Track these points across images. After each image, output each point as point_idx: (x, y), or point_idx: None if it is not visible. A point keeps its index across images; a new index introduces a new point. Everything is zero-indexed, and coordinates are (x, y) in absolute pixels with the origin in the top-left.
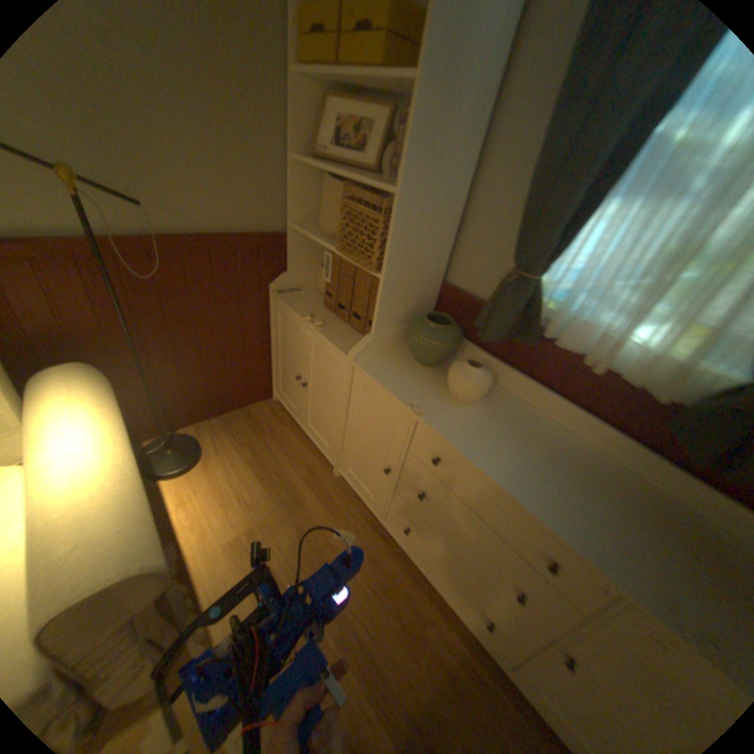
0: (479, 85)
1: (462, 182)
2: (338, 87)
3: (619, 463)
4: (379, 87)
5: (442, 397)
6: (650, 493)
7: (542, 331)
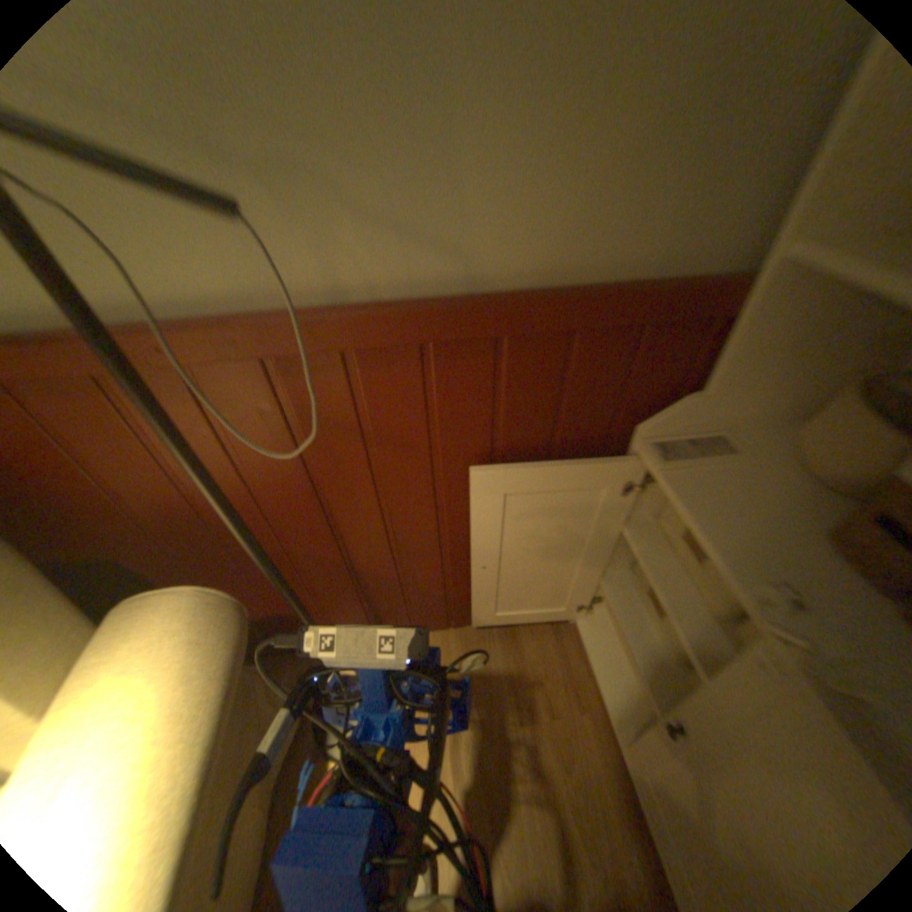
0: None
1: None
2: None
3: None
4: None
5: None
6: None
7: None
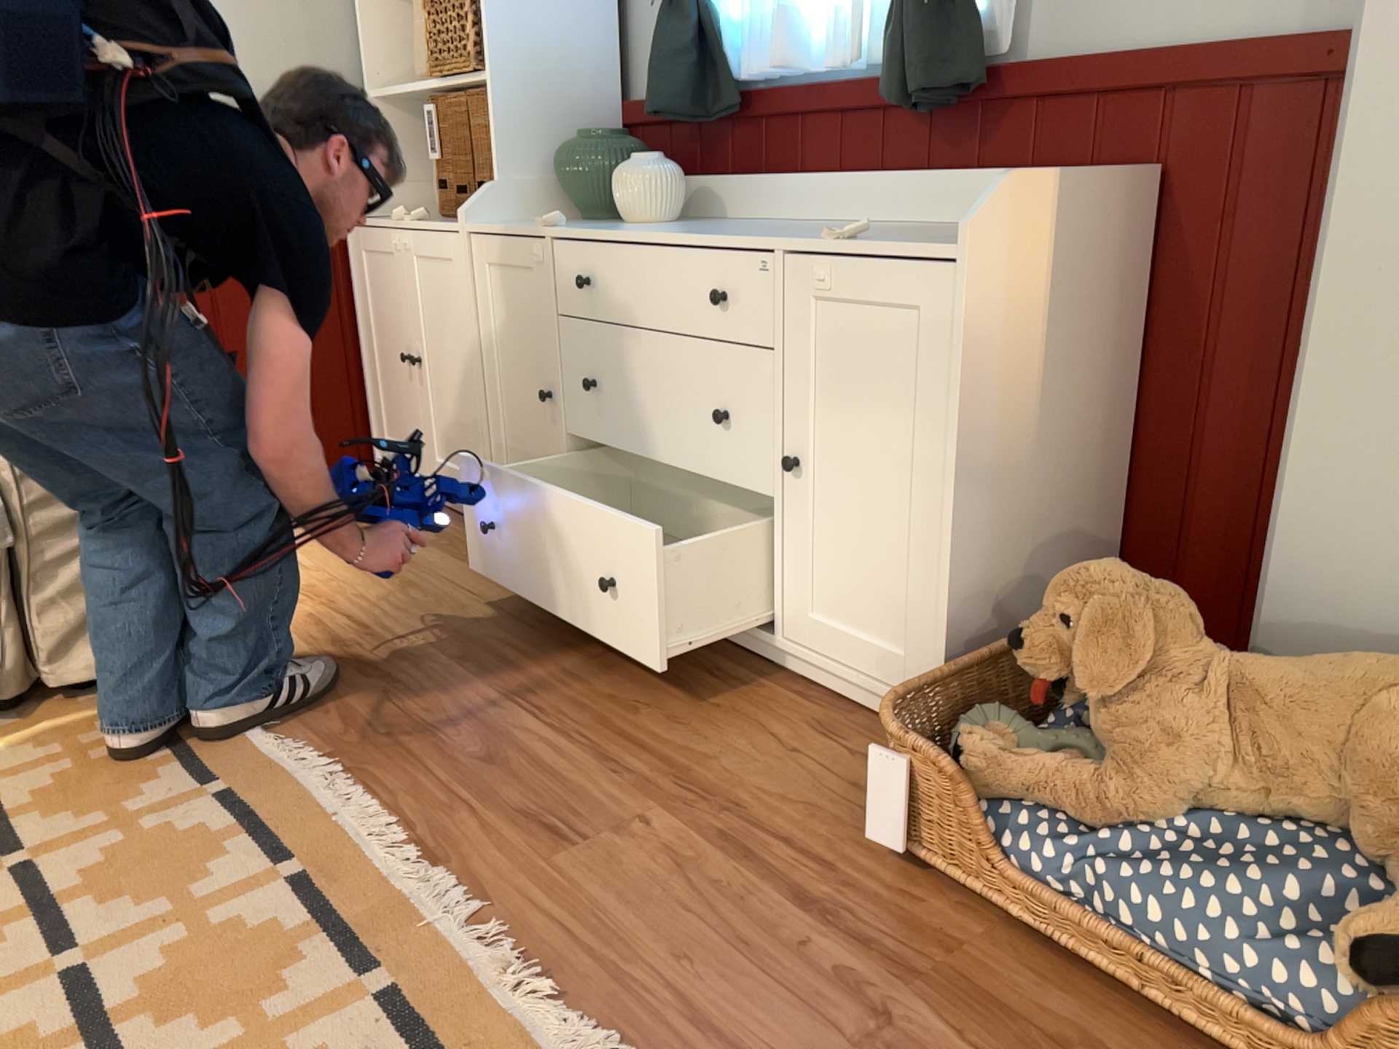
0: None
1: None
2: None
3: (881, 224)
4: None
5: (603, 226)
6: (909, 228)
7: (731, 79)
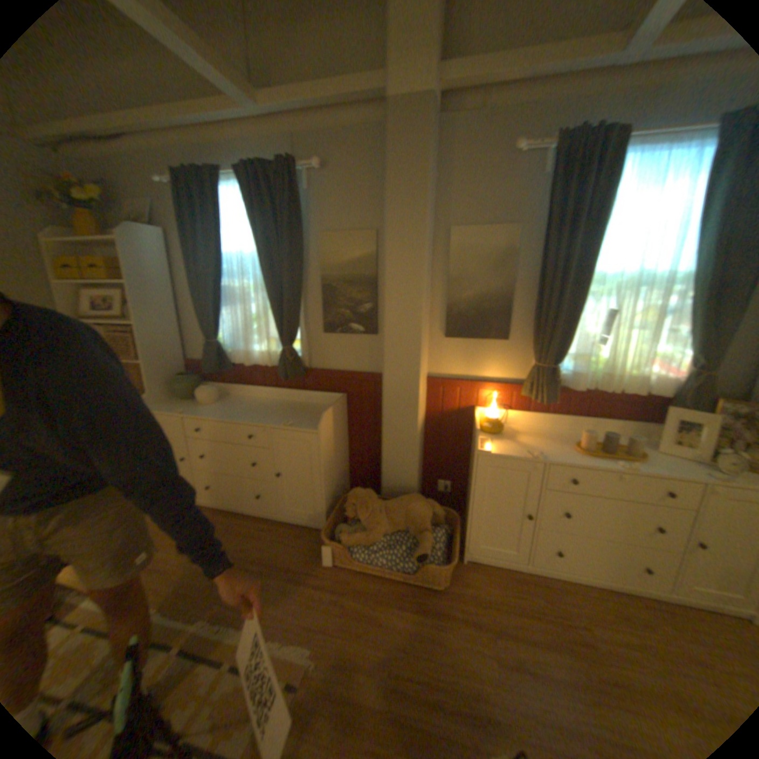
0: (156, 279)
1: (168, 314)
2: (83, 285)
3: (280, 401)
4: (108, 284)
5: (194, 407)
6: (290, 404)
7: (228, 362)
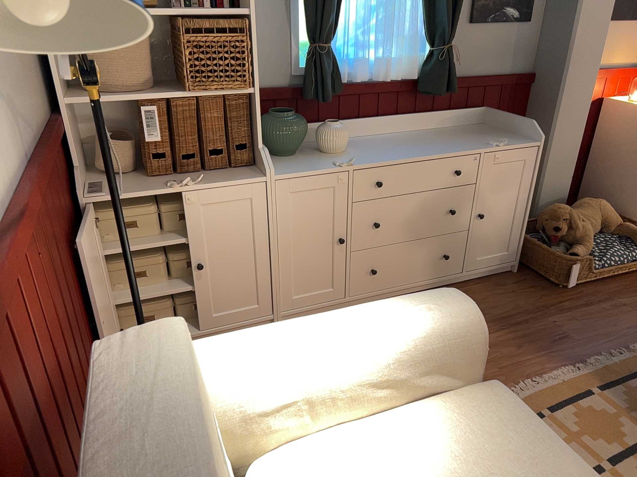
0: None
1: None
2: None
3: (407, 131)
4: None
5: (333, 156)
6: (428, 132)
7: (340, 81)
